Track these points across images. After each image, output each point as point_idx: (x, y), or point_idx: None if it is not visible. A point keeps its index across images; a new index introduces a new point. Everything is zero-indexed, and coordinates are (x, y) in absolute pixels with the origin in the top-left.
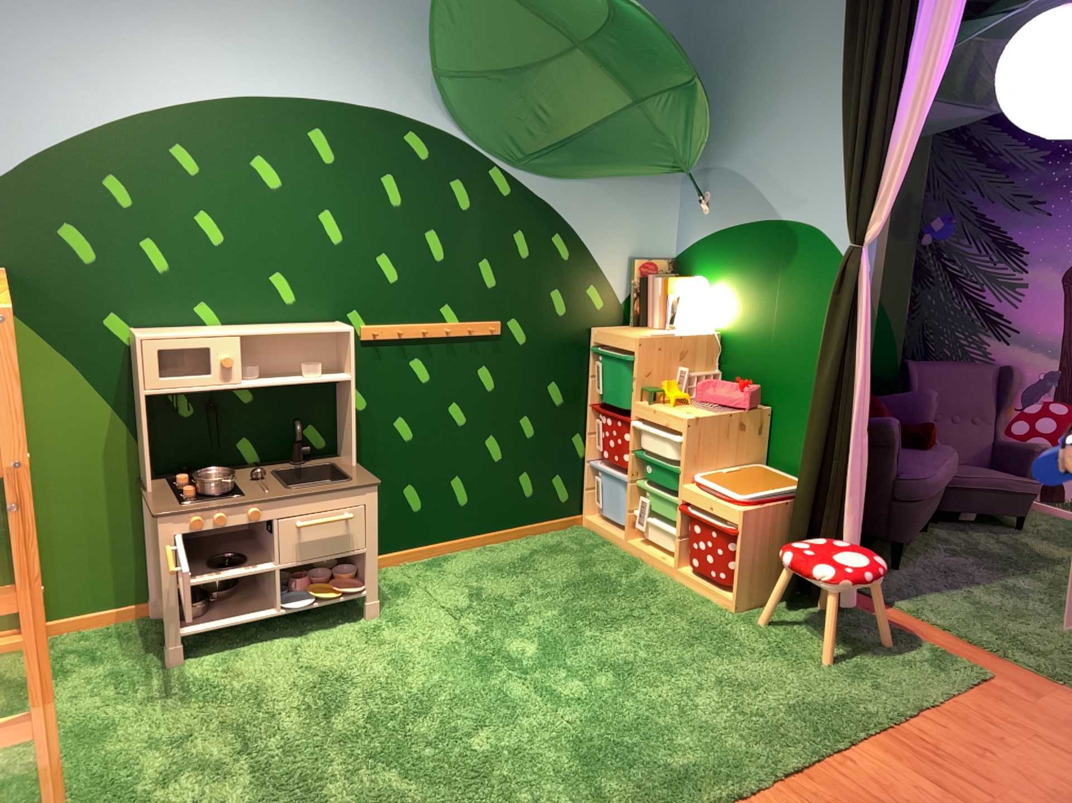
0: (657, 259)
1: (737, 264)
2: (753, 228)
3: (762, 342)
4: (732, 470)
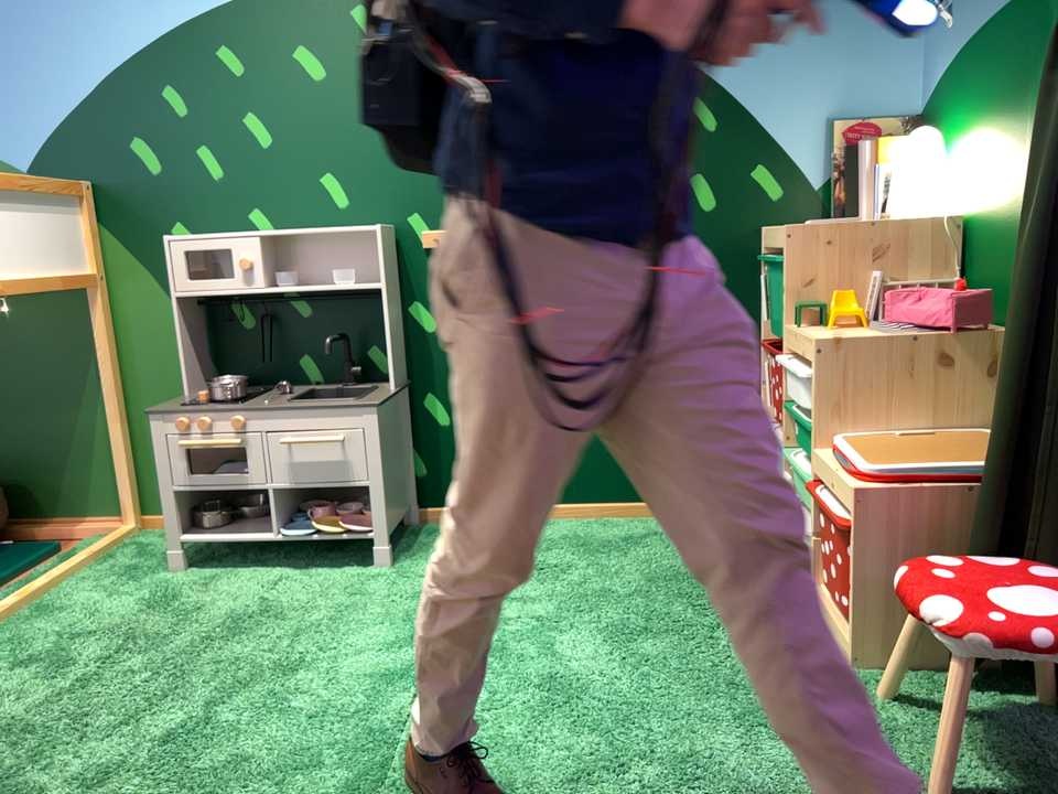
0: (881, 112)
1: (978, 83)
2: (997, 6)
3: (1009, 211)
4: (918, 434)
